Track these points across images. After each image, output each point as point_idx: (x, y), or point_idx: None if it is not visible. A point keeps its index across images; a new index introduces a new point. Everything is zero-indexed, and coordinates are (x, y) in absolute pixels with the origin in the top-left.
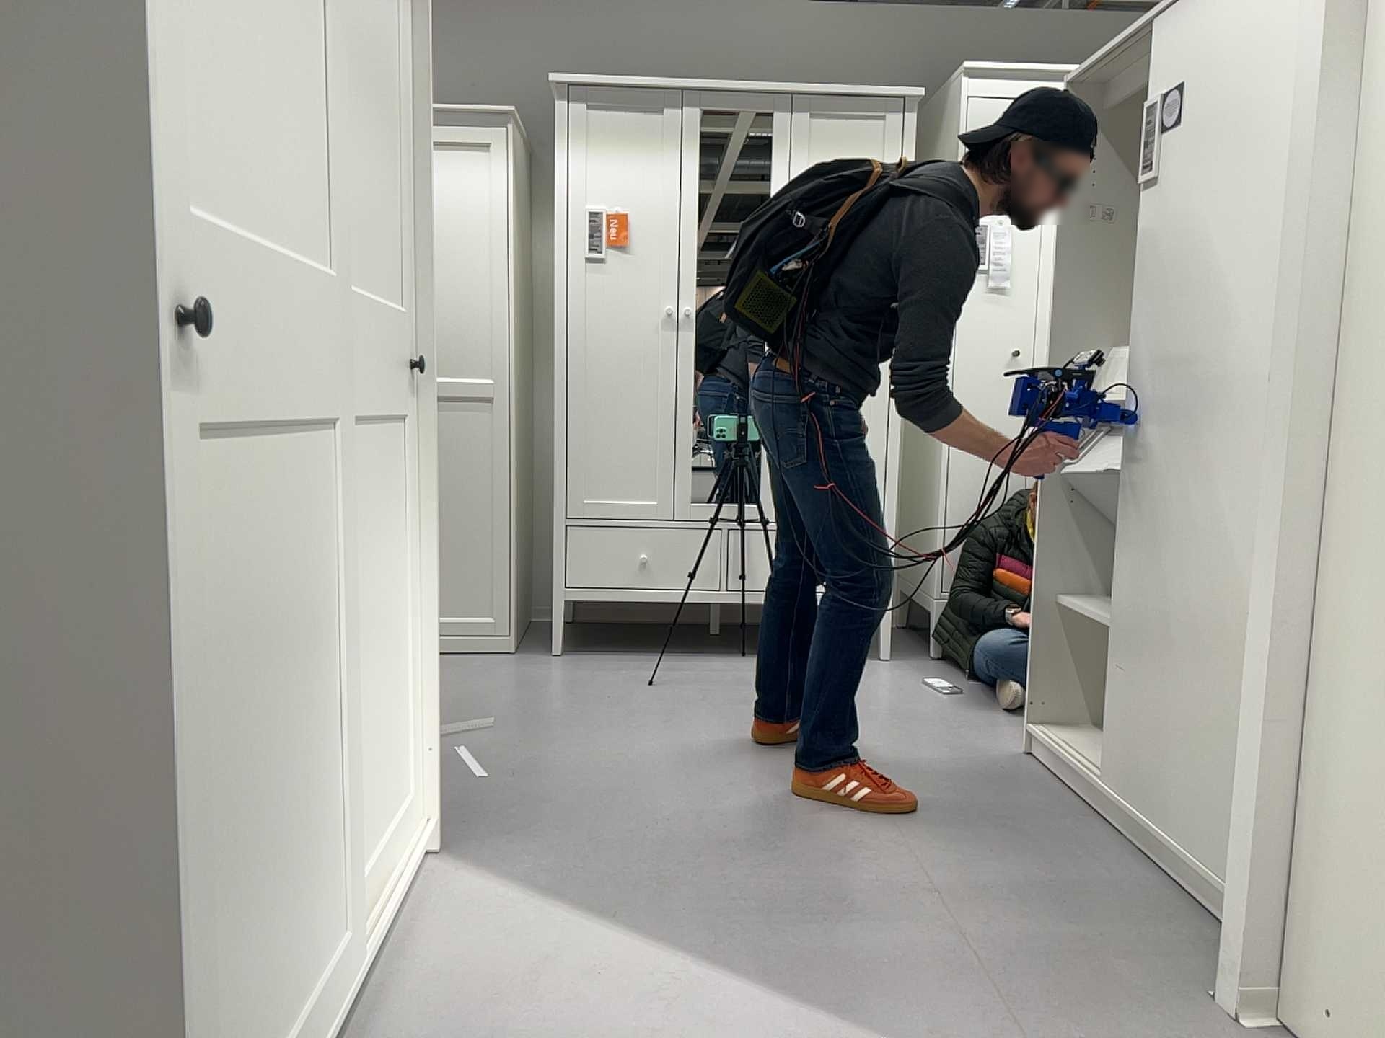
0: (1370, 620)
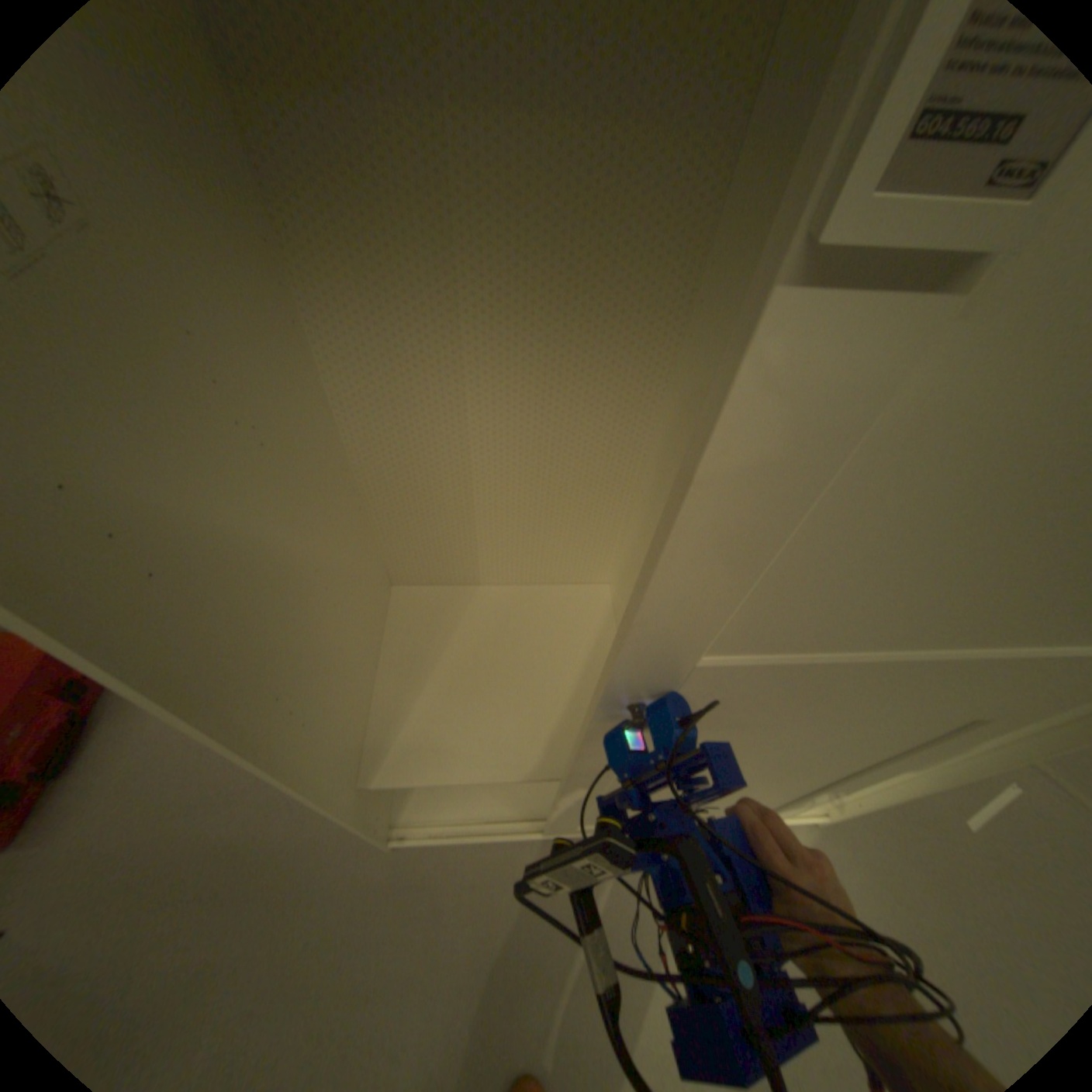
0: None
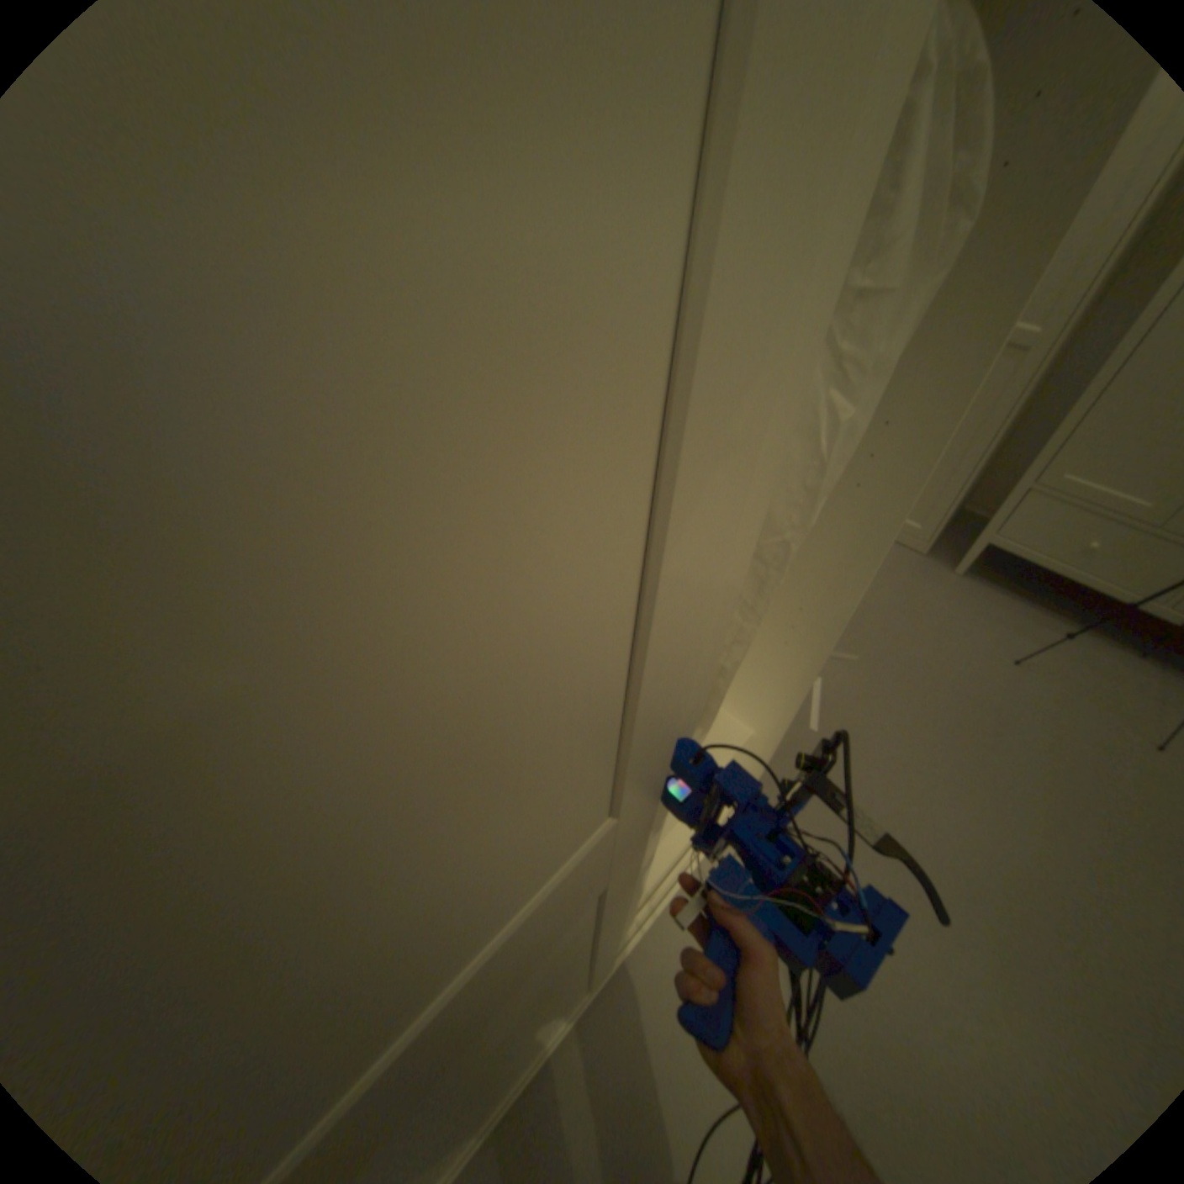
0: None
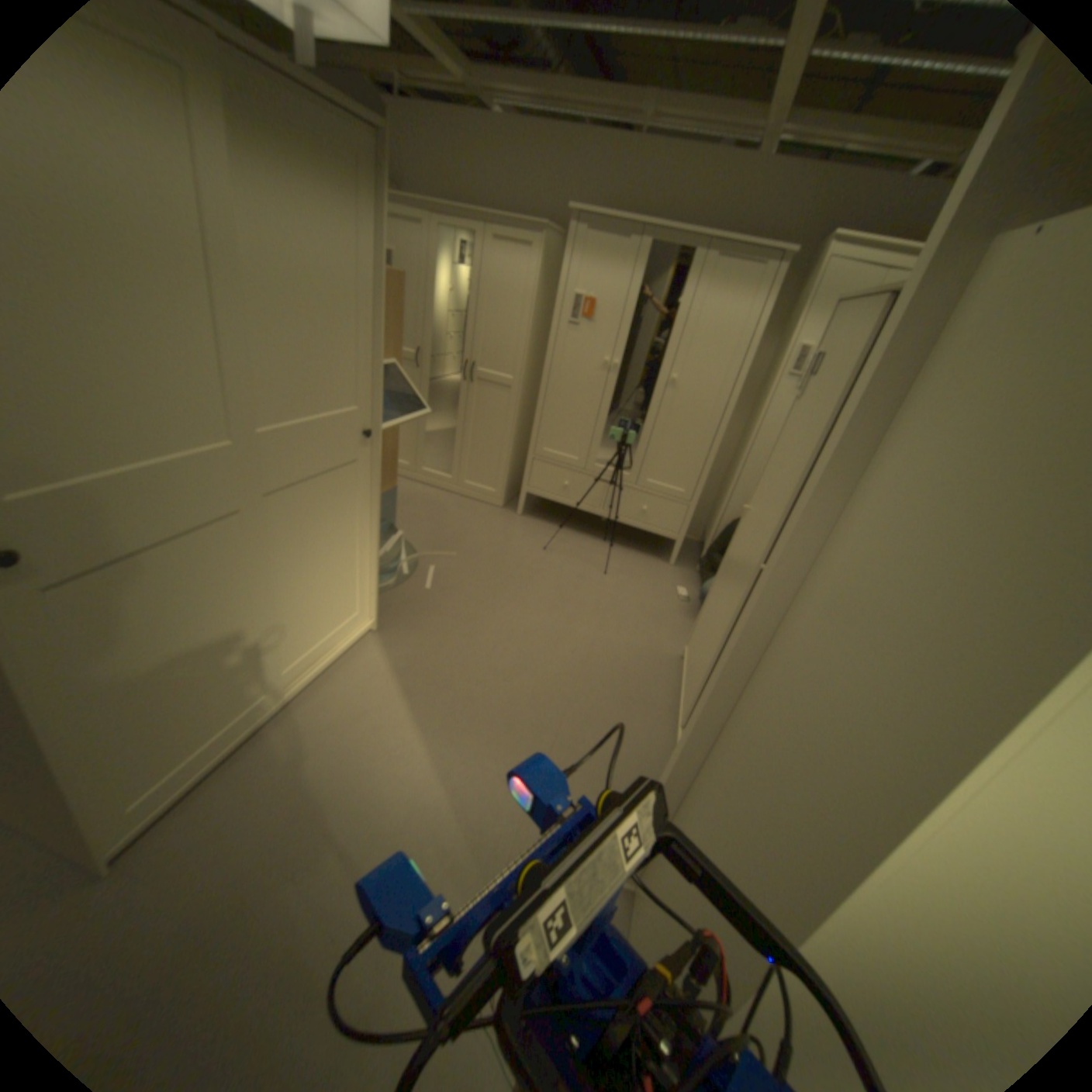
0: (710, 780)
